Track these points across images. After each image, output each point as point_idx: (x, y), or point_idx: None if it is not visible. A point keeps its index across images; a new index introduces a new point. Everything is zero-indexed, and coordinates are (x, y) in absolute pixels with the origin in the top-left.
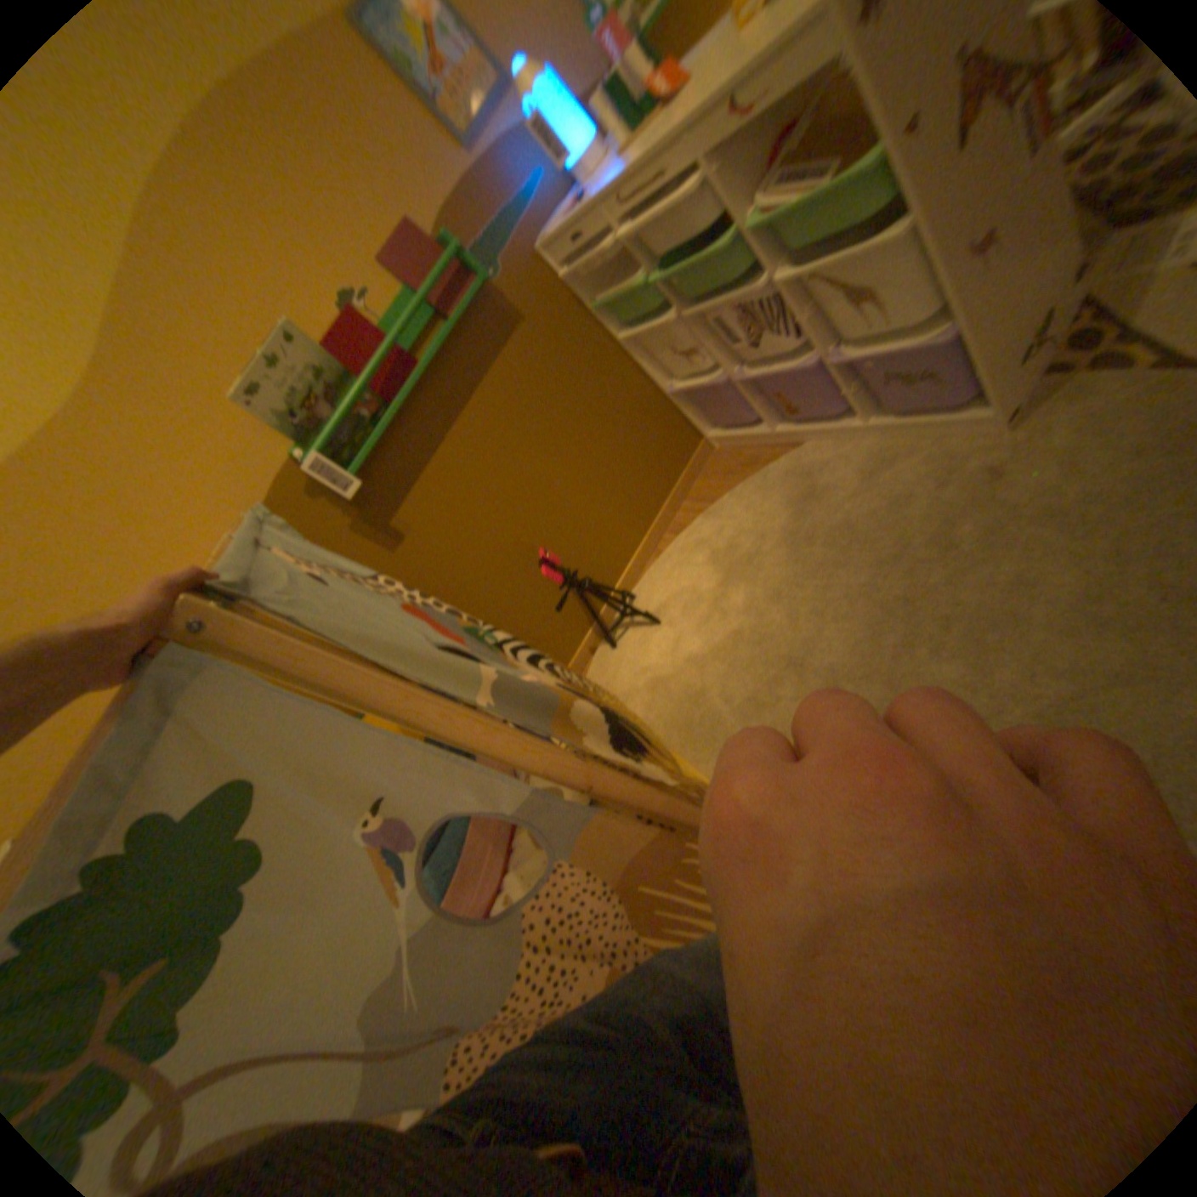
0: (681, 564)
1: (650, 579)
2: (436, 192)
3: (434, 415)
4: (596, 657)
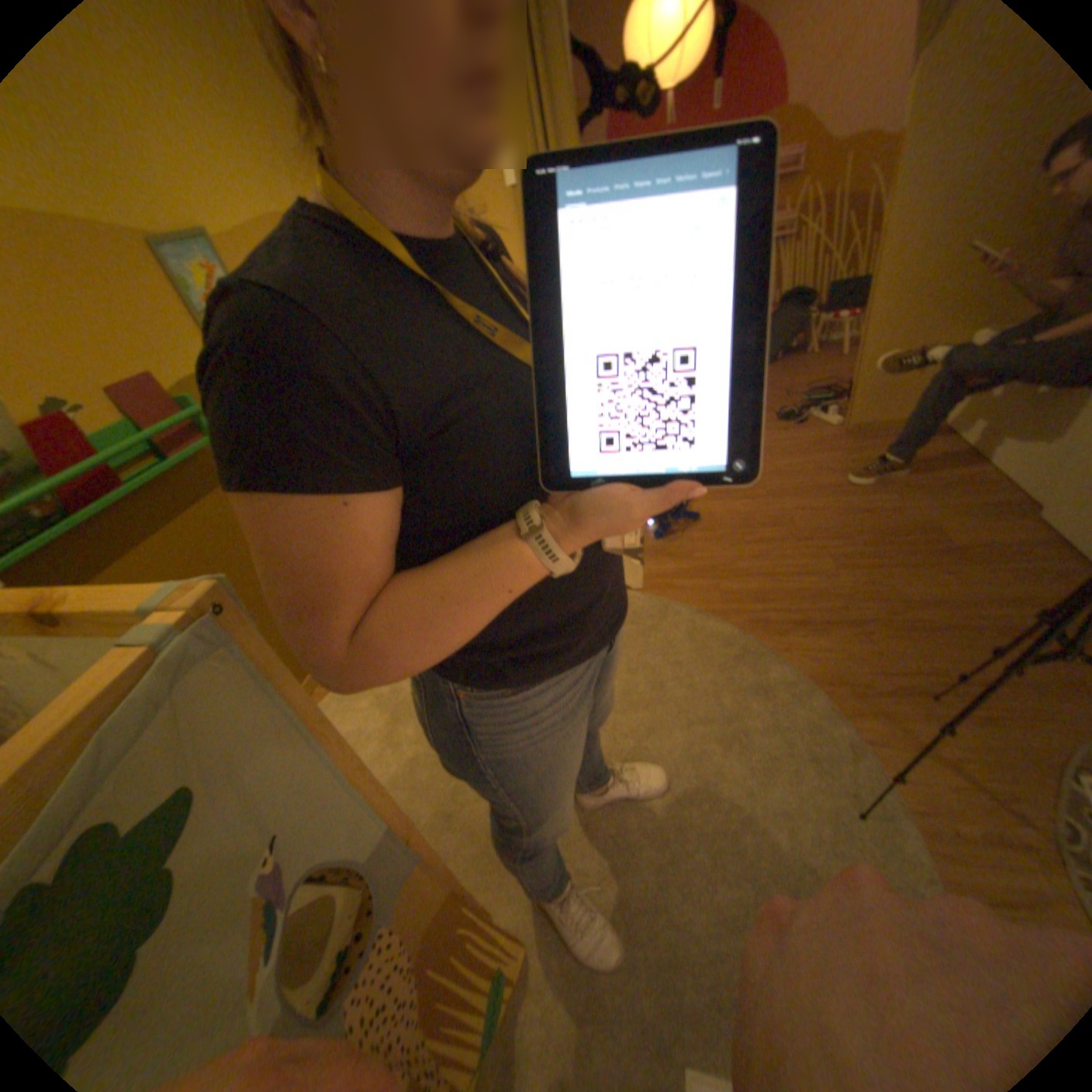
0: (343, 712)
1: None
2: (181, 369)
3: (114, 537)
4: None
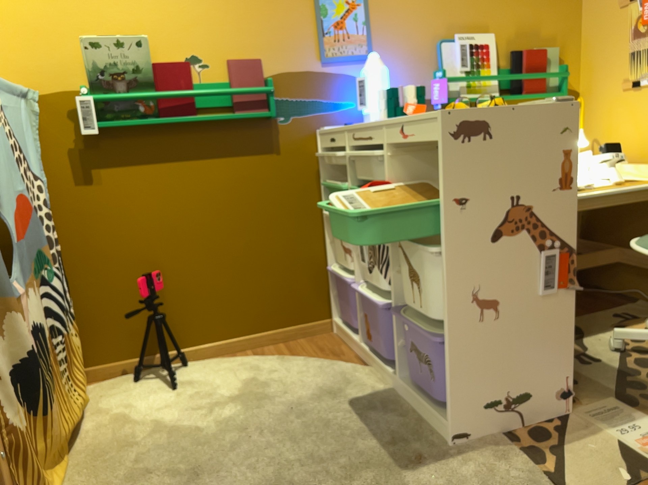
0: (229, 370)
1: (205, 363)
2: (287, 67)
3: (179, 147)
4: (118, 377)
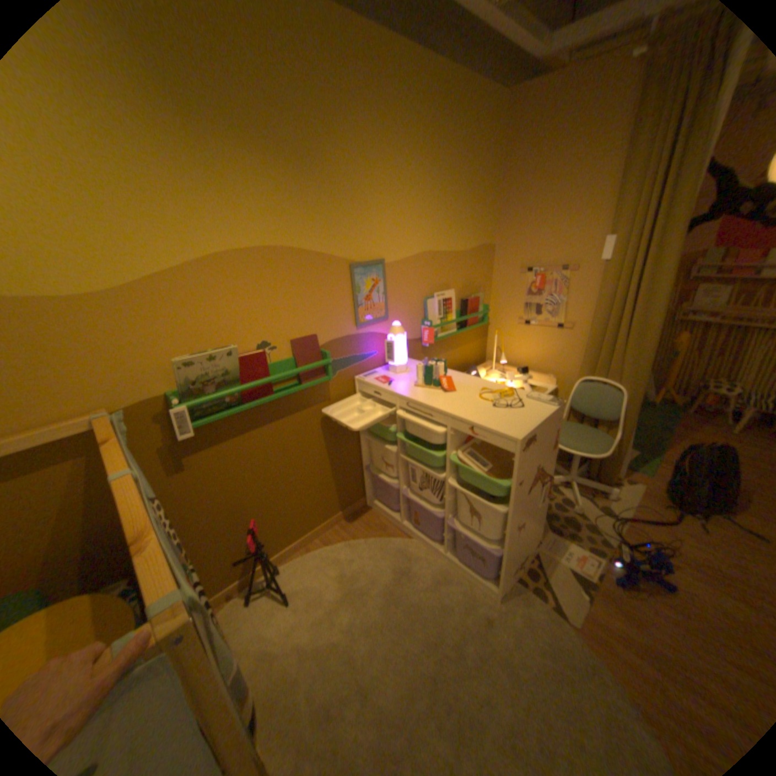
0: (318, 570)
1: (294, 567)
2: (334, 335)
3: (257, 418)
4: (228, 607)
